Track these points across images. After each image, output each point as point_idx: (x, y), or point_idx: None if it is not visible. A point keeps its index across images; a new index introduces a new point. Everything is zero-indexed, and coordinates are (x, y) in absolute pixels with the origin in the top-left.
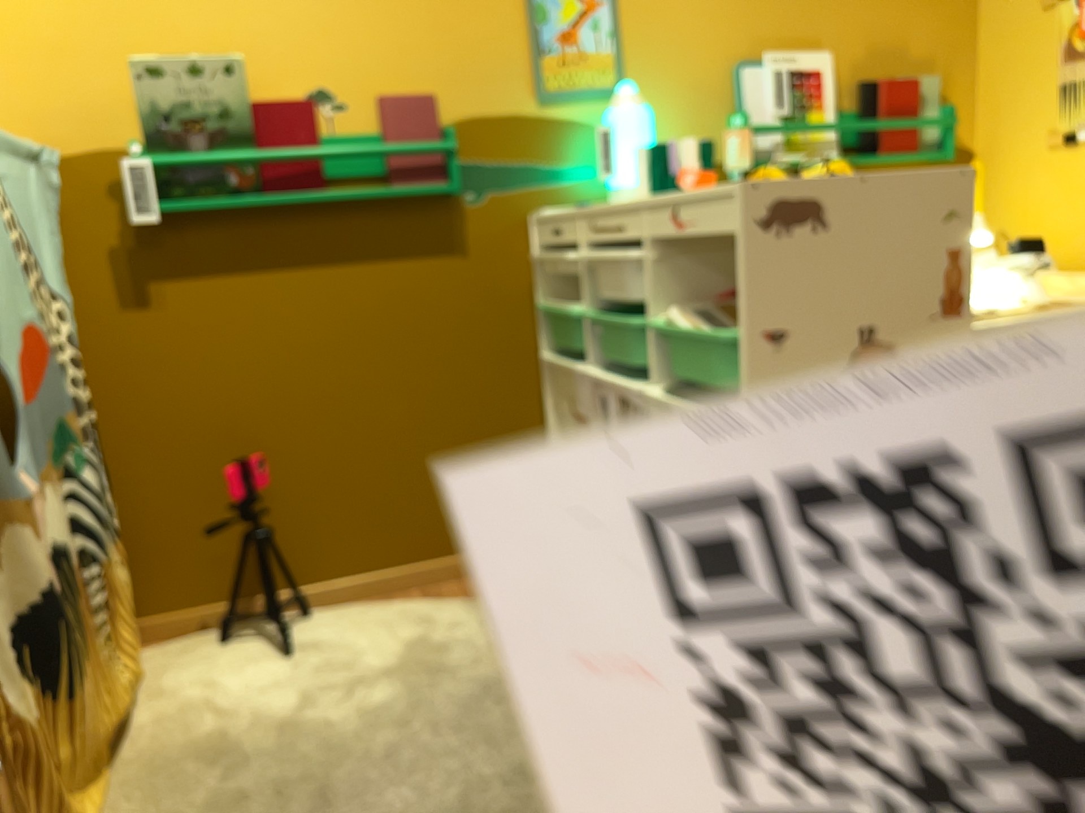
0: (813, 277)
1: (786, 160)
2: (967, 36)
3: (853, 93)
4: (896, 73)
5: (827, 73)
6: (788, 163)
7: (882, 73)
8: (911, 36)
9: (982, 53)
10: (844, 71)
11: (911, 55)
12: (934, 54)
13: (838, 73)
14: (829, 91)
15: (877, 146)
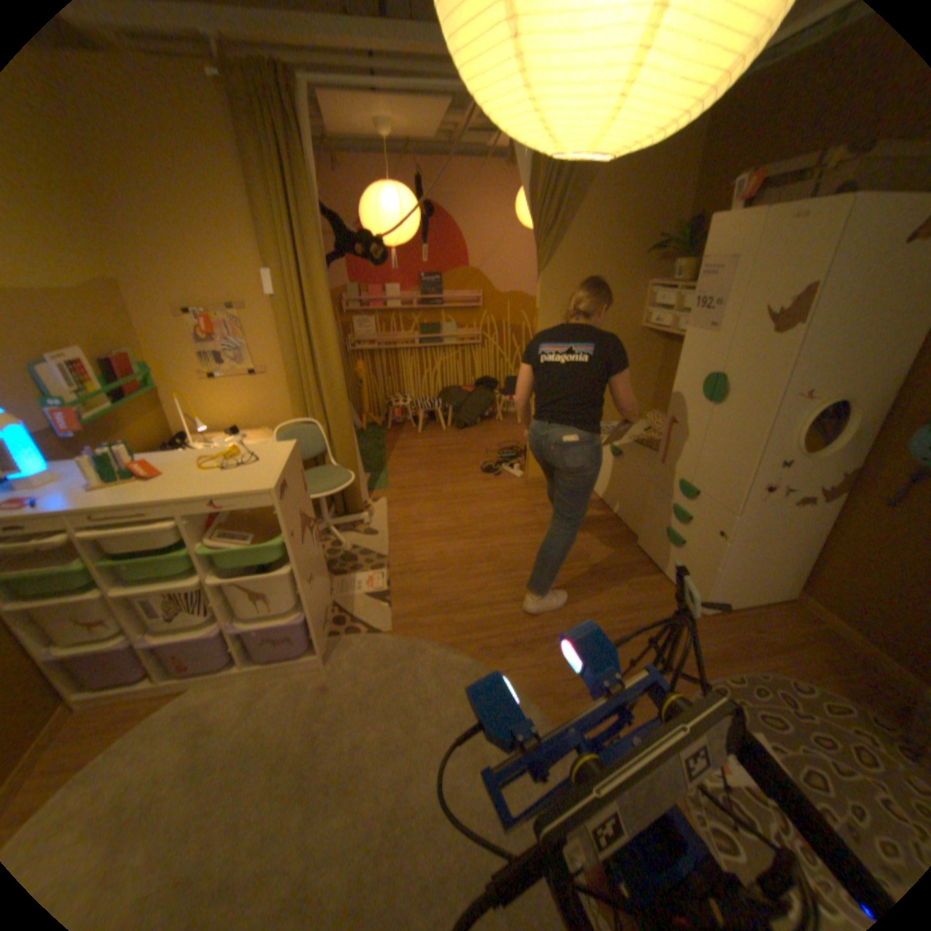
0: (291, 503)
1: (89, 415)
2: (127, 322)
3: (94, 364)
4: (108, 348)
5: (83, 359)
6: (94, 417)
7: (102, 350)
8: (106, 327)
9: (137, 330)
10: (85, 353)
11: (109, 337)
12: (118, 335)
13: (86, 357)
14: (89, 369)
15: (122, 391)
